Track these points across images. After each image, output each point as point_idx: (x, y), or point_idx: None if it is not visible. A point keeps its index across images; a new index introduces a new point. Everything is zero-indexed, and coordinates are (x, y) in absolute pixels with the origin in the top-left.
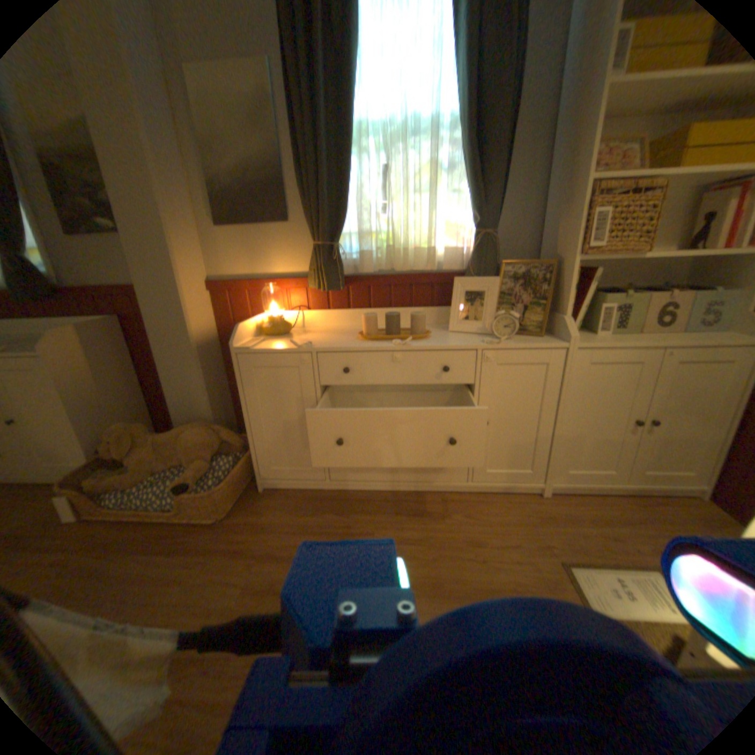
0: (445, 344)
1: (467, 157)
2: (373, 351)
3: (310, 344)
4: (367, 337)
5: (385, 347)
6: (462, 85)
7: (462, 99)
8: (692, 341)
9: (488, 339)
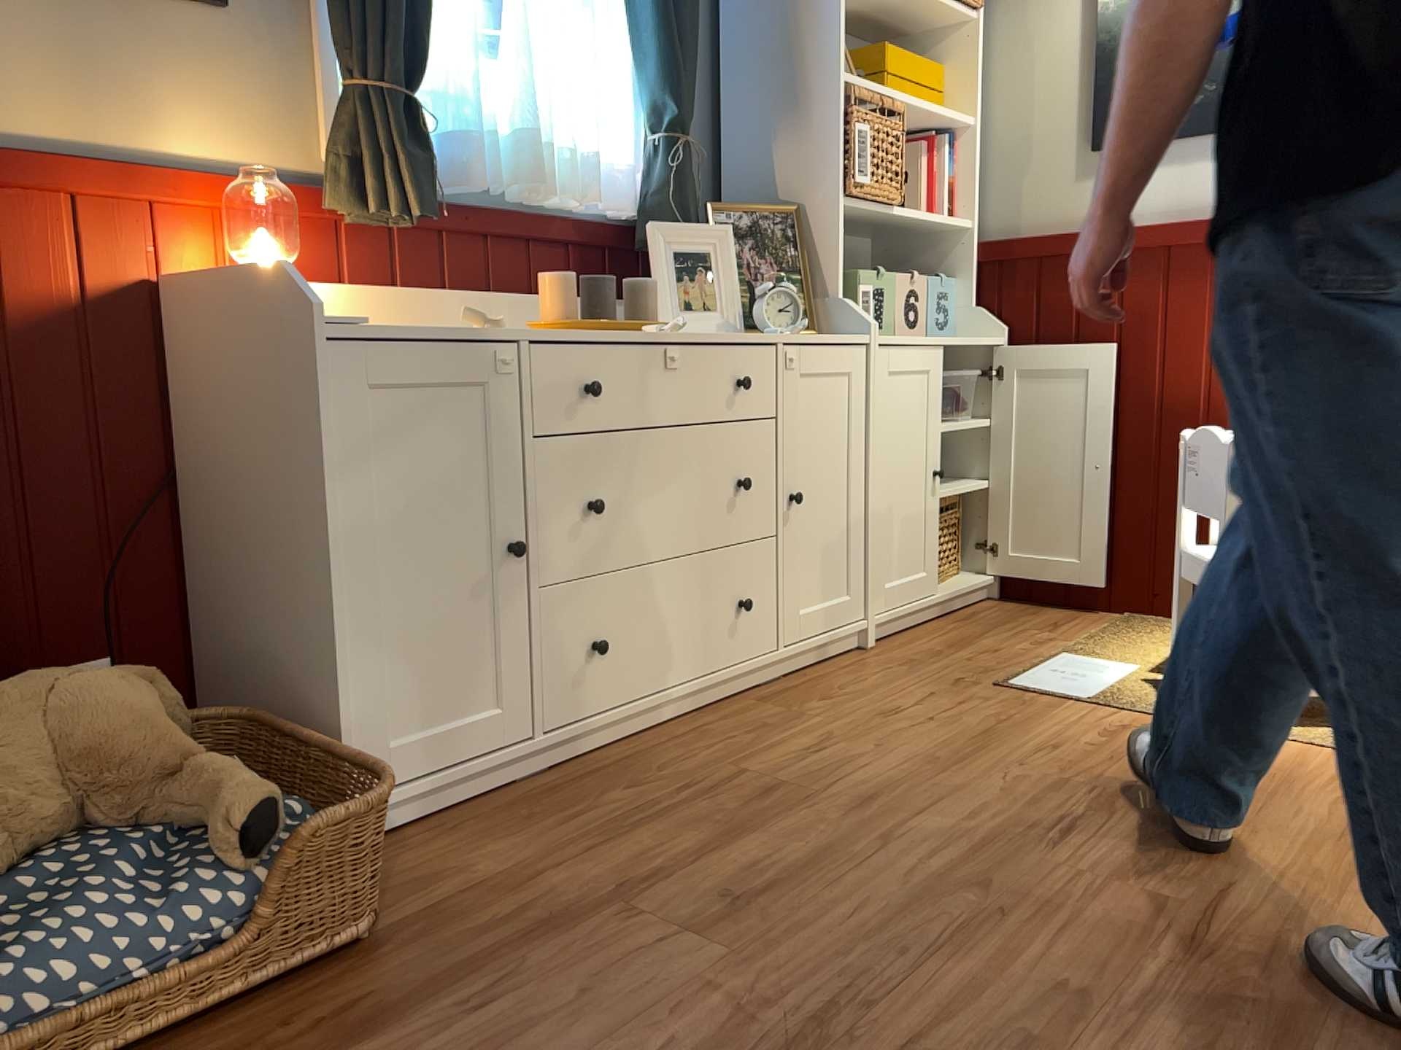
0: (725, 334)
1: None
2: (630, 342)
3: (501, 322)
4: (582, 321)
5: (644, 335)
6: None
7: None
8: (953, 339)
9: (757, 335)
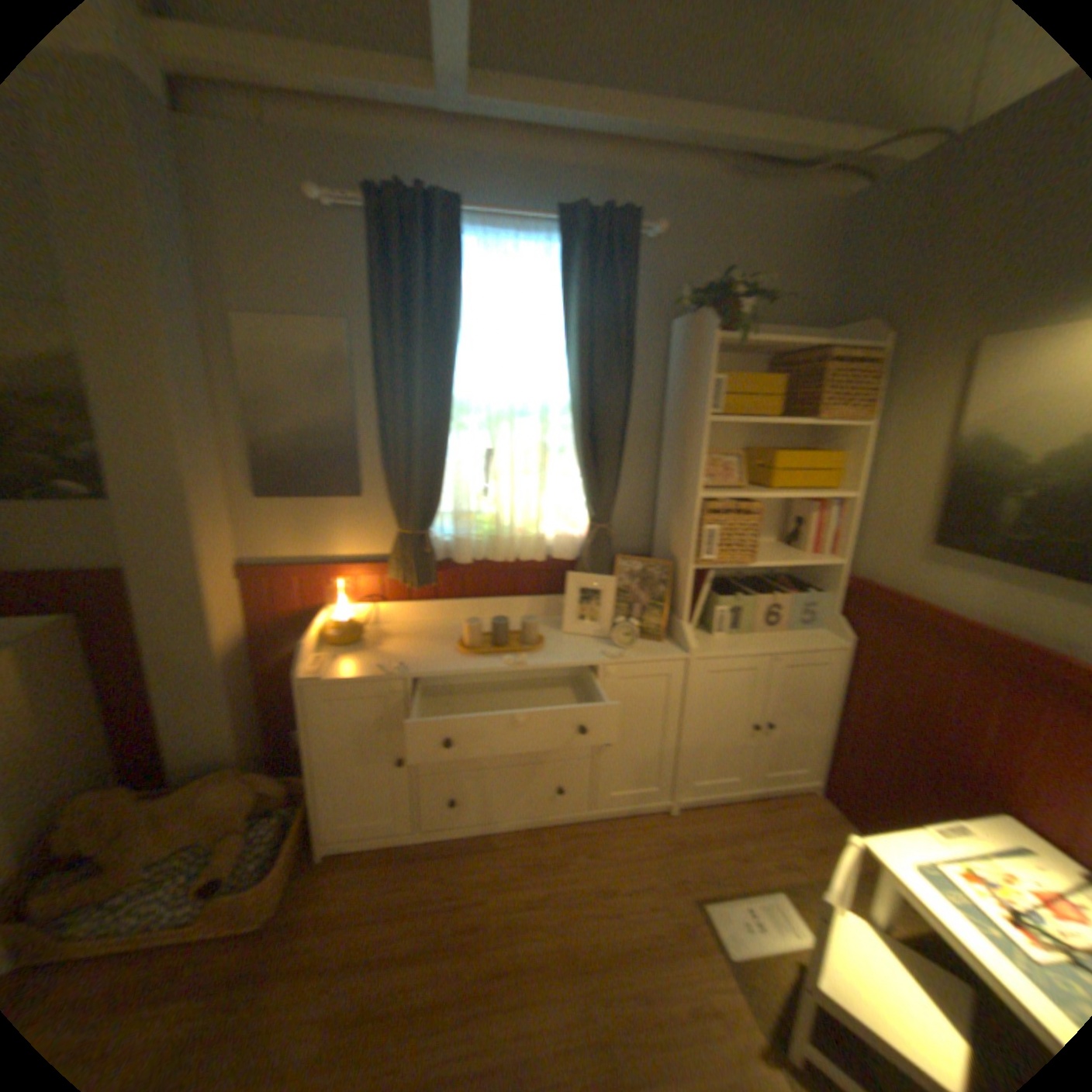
0: (564, 659)
1: (579, 451)
2: (483, 673)
3: (403, 668)
4: (472, 652)
5: (497, 667)
6: (571, 378)
7: (574, 398)
8: (795, 645)
9: (609, 647)
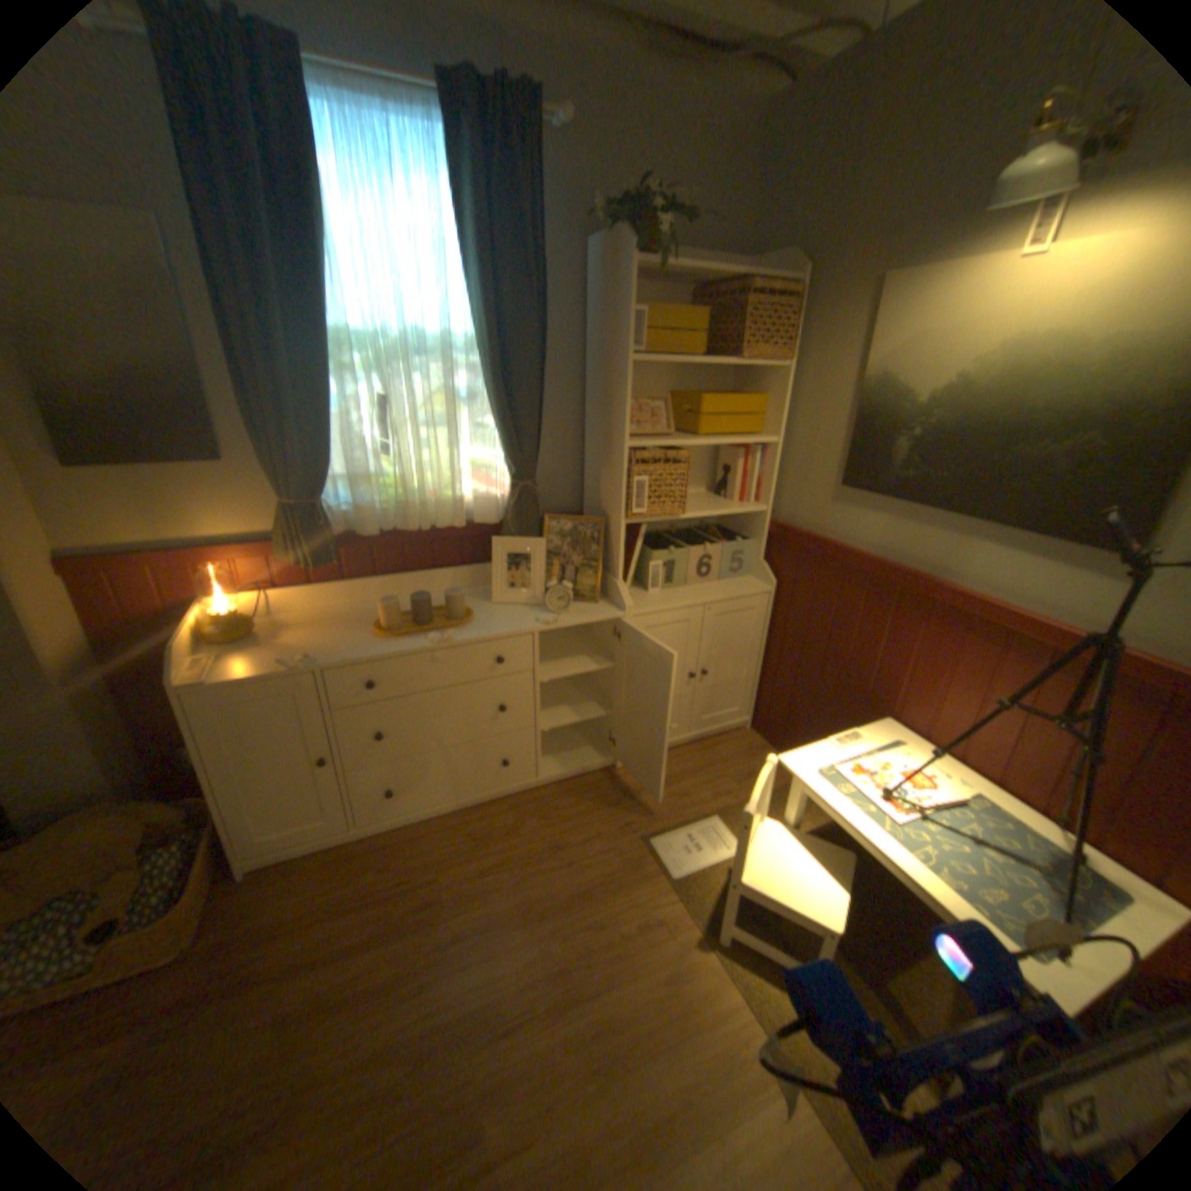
0: (494, 630)
1: (490, 397)
2: (404, 655)
3: (306, 661)
4: (389, 634)
5: (419, 647)
6: (473, 307)
7: (478, 331)
8: (722, 593)
9: (541, 614)
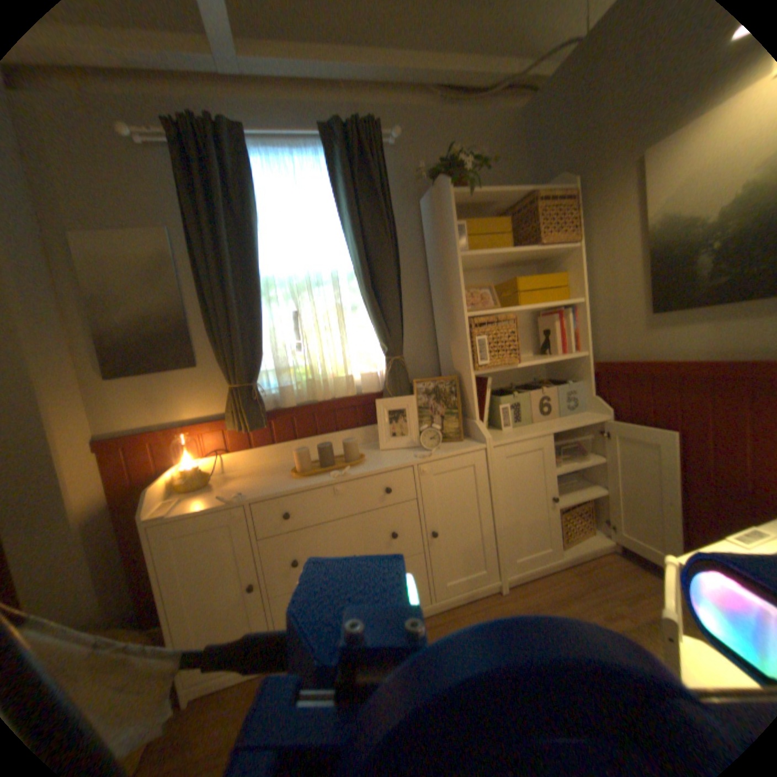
0: (382, 464)
1: (366, 301)
2: (313, 487)
3: (240, 495)
4: (302, 473)
5: (324, 481)
6: (351, 250)
7: (354, 260)
8: (567, 423)
9: (418, 451)
